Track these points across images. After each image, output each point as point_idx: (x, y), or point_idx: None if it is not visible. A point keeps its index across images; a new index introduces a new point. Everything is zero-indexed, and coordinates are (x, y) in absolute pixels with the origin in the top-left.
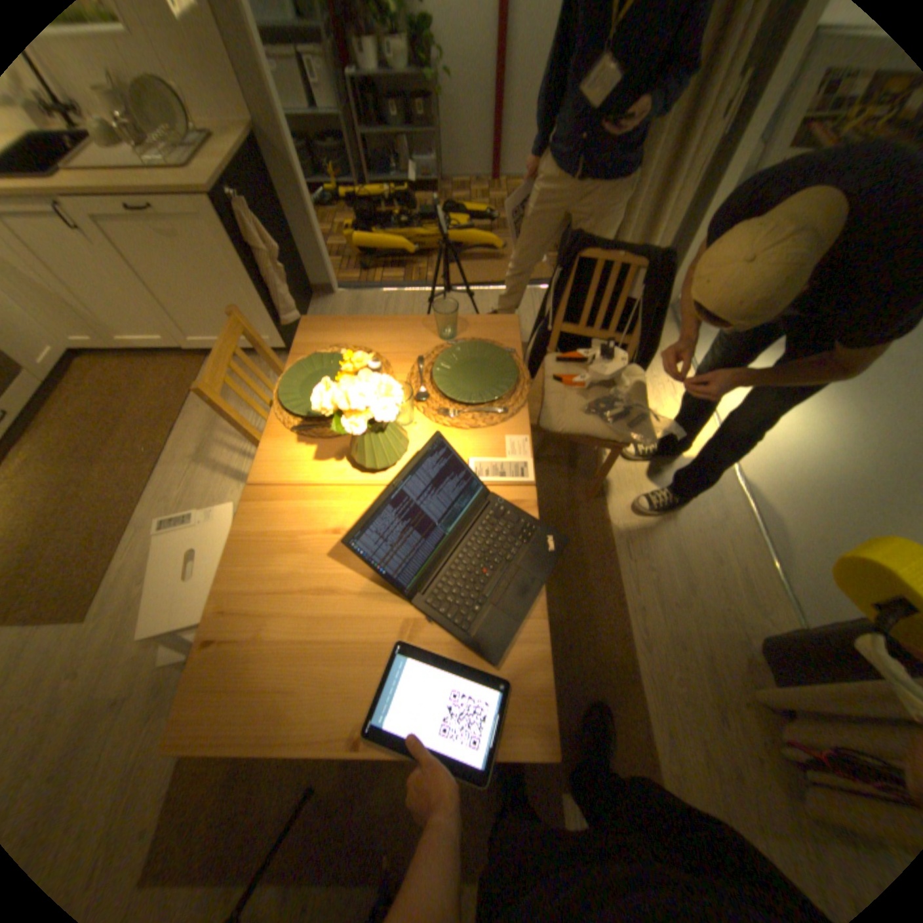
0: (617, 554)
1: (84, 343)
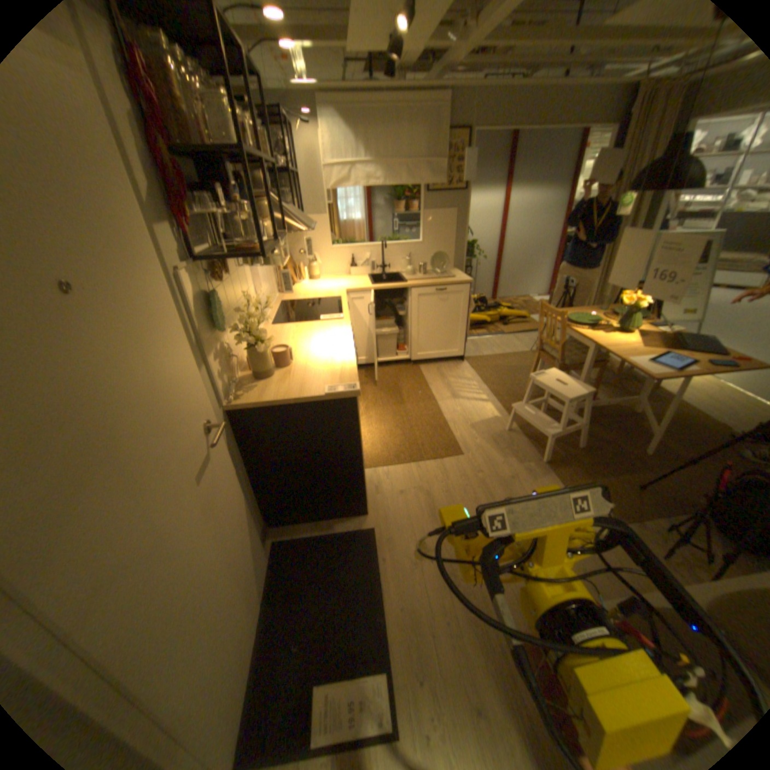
0: (689, 404)
1: (362, 361)
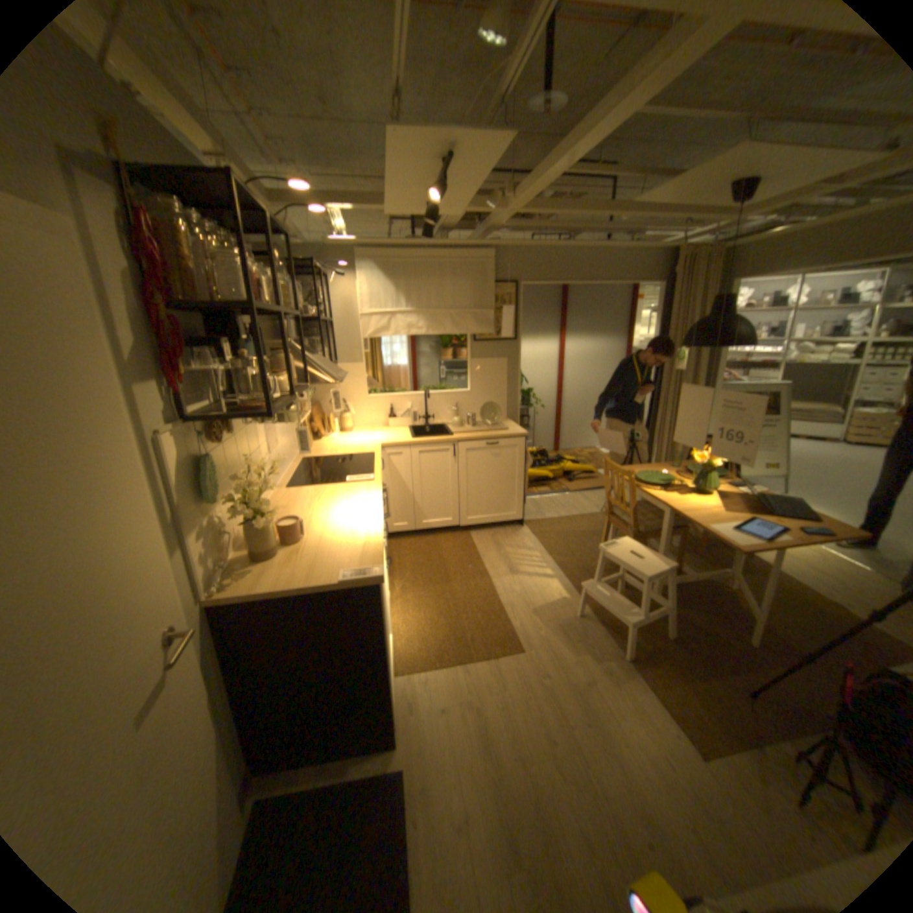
0: (790, 577)
1: (399, 527)
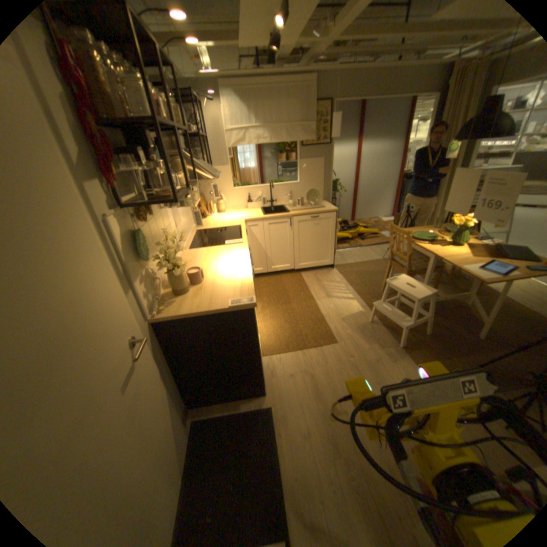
0: (507, 296)
1: (258, 271)
